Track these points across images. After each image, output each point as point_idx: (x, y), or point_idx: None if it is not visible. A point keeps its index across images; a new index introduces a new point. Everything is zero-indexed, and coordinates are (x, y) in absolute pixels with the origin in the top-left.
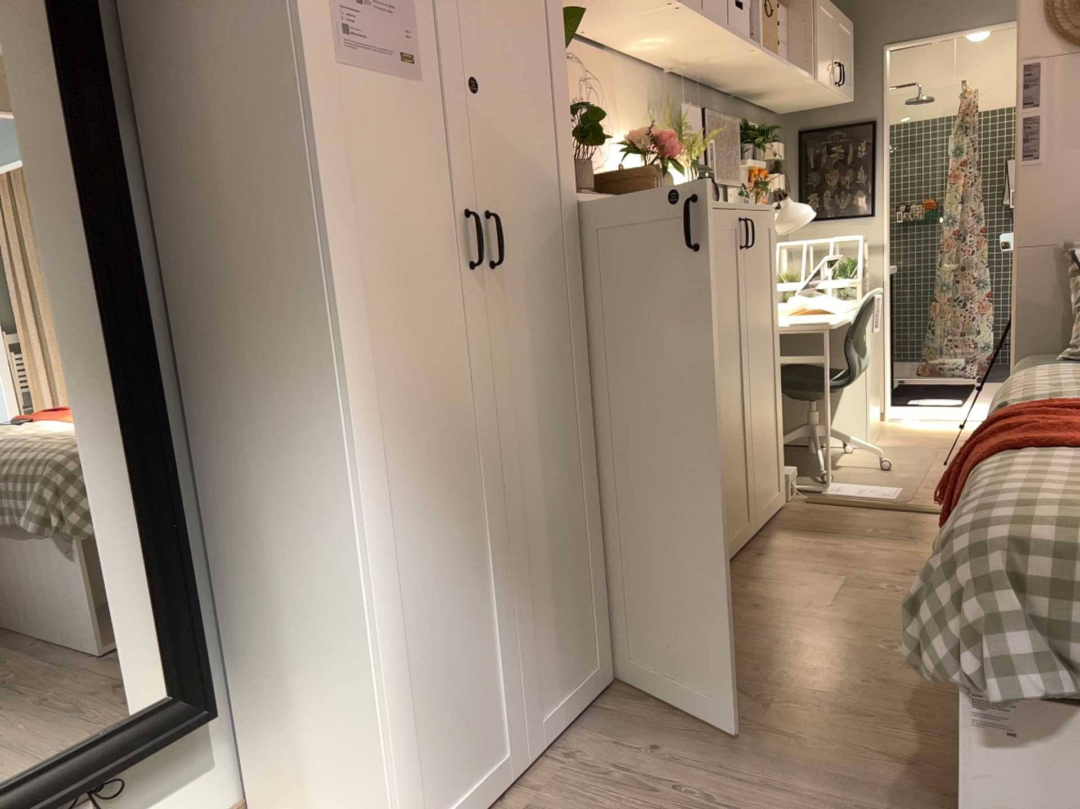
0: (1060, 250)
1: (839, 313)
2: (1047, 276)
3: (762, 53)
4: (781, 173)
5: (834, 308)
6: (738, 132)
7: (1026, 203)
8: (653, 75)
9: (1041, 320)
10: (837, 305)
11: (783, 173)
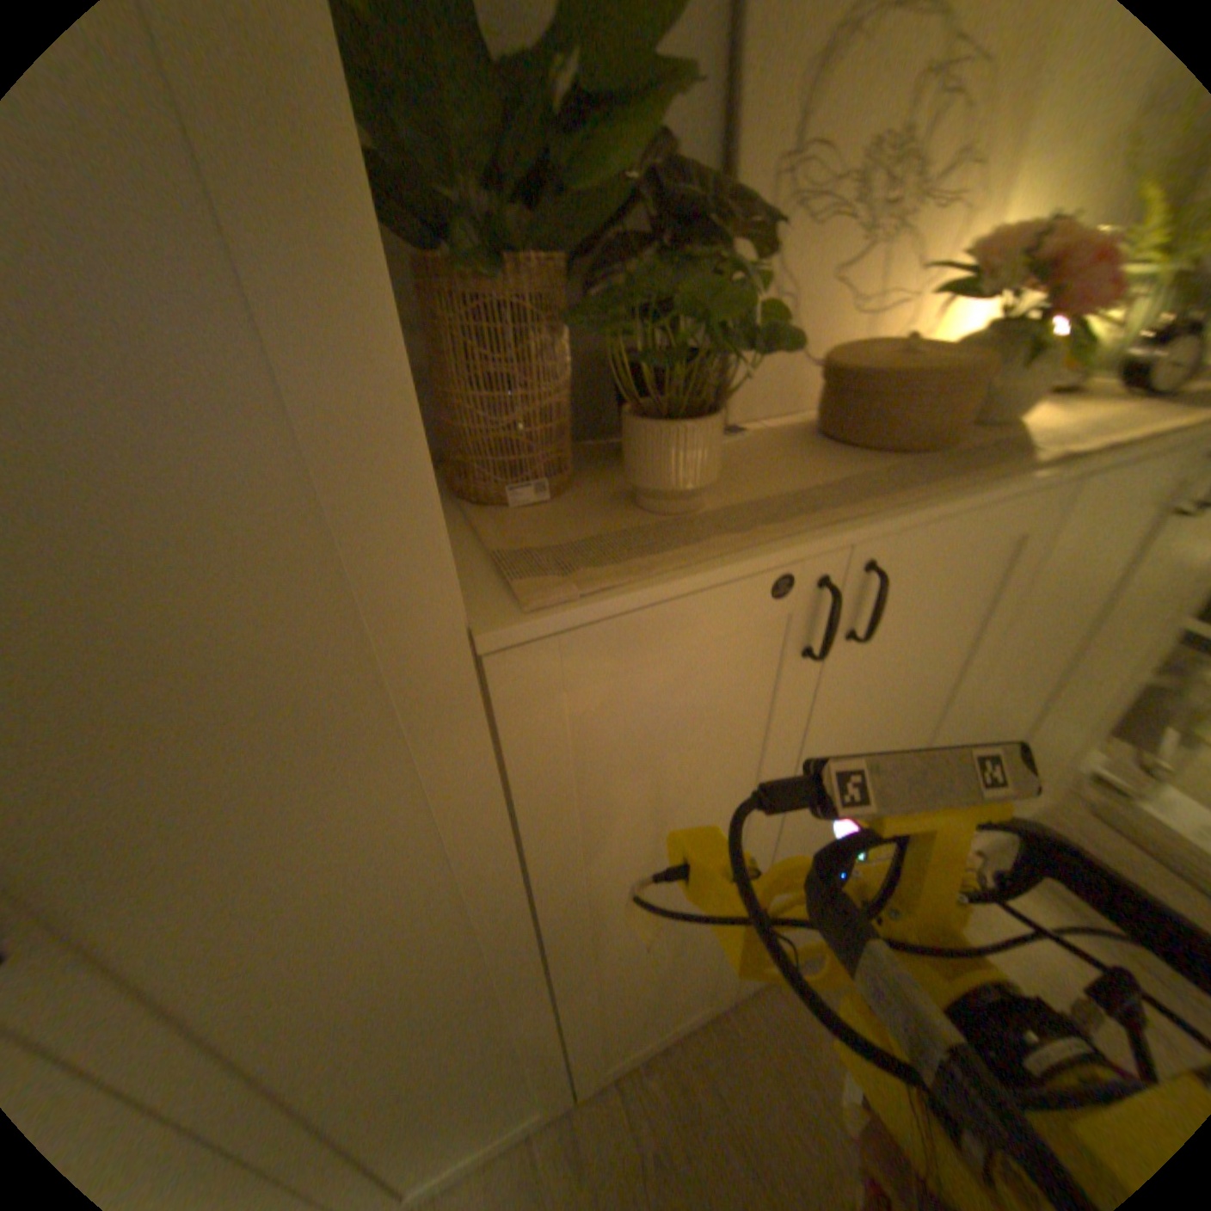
0: None
1: None
2: None
3: None
4: None
5: None
6: None
7: None
8: None
9: None
10: None
11: None
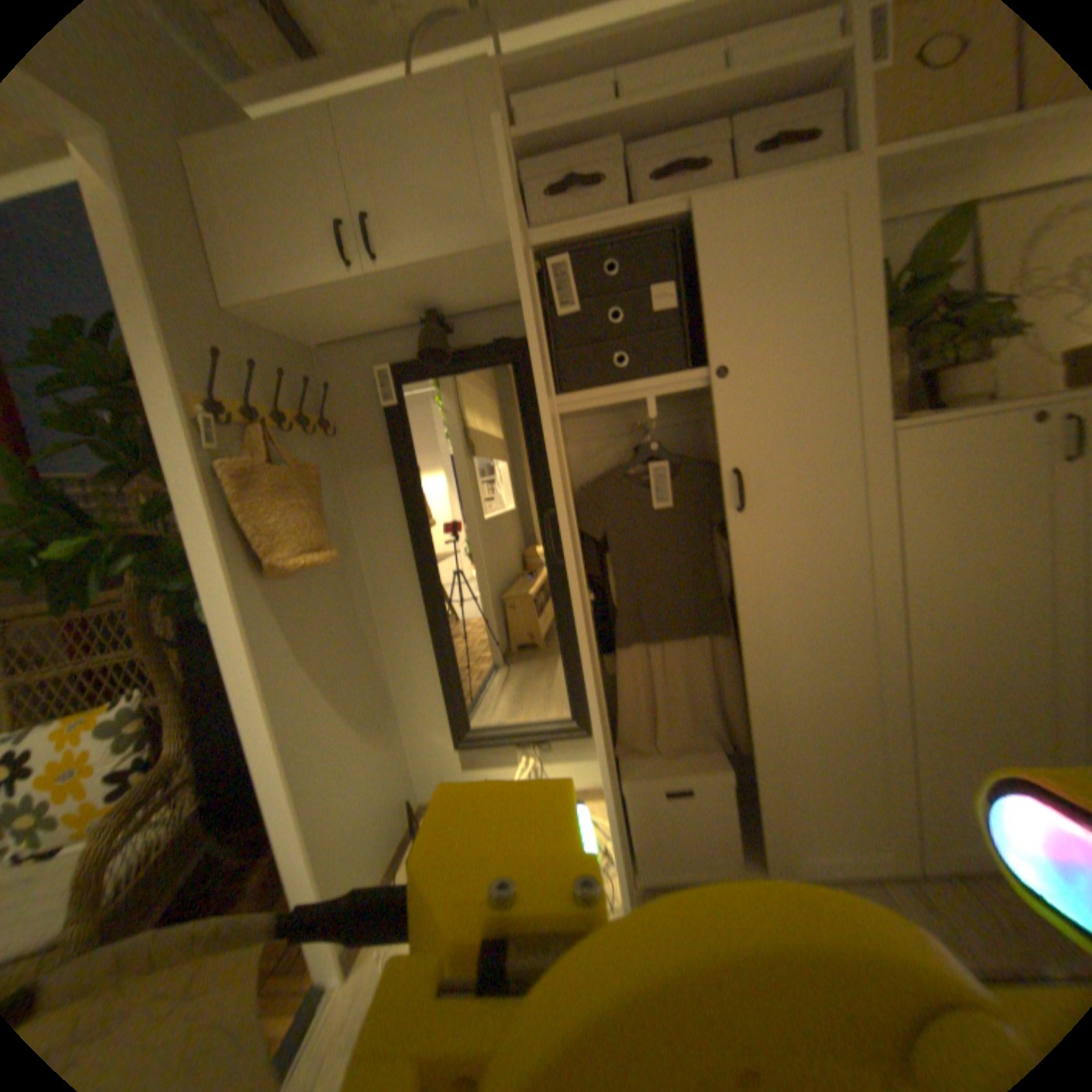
0: None
1: None
2: None
3: None
4: None
5: None
6: None
7: None
8: None
9: None
10: None
11: None
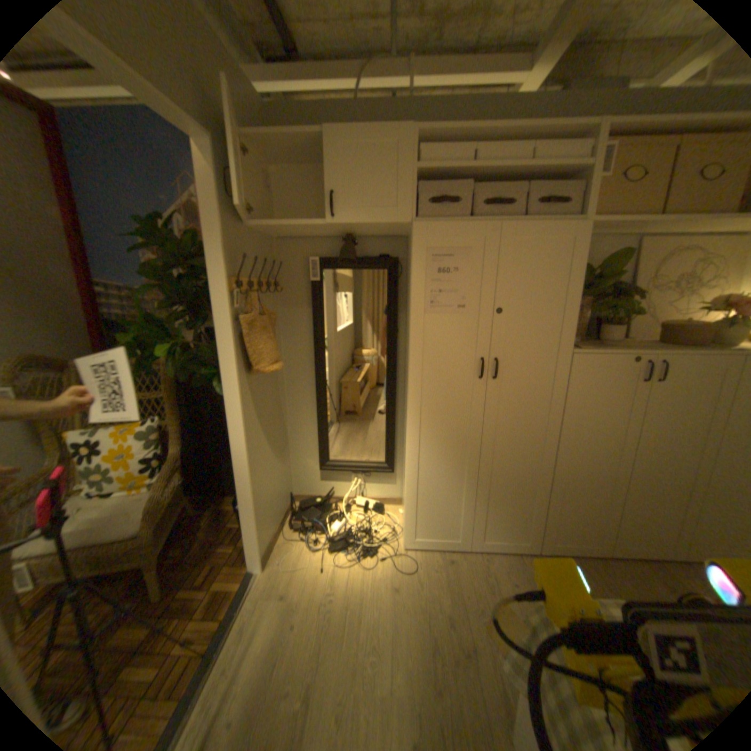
0: None
1: None
2: None
3: None
4: None
5: None
6: None
7: None
8: None
9: None
10: None
11: None
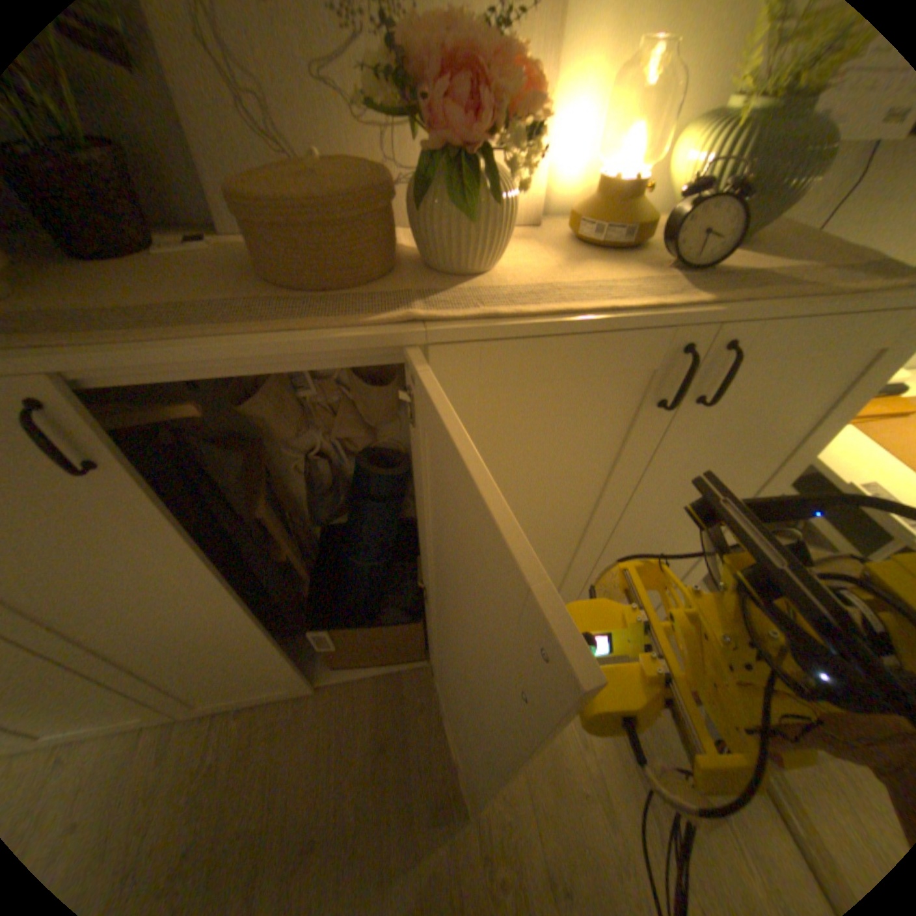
0: None
1: None
2: None
3: None
4: None
5: None
6: None
7: None
8: None
9: None
10: None
11: None
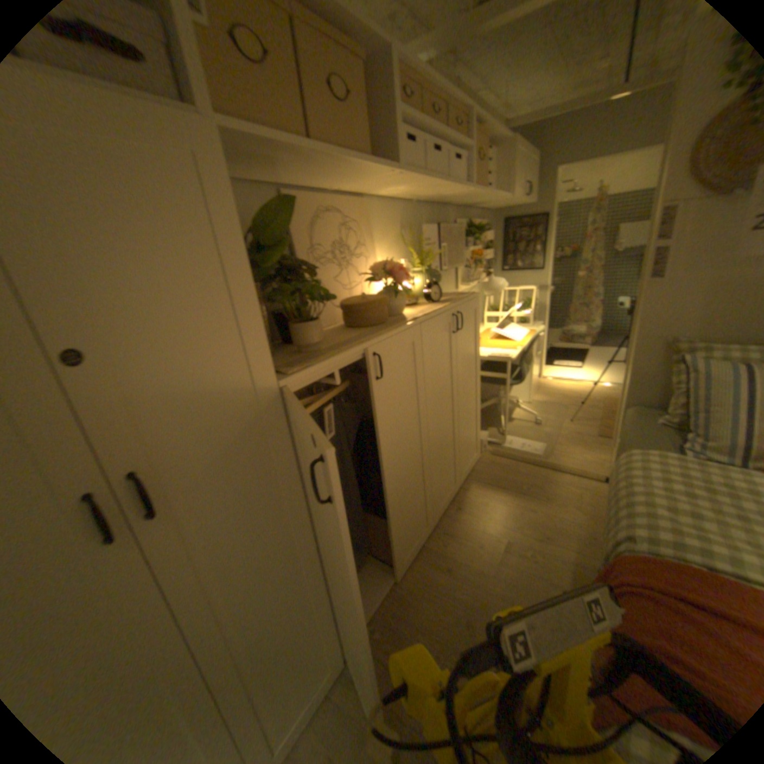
0: (674, 343)
1: (520, 341)
2: (660, 357)
3: (477, 186)
4: (495, 243)
5: (517, 336)
6: (467, 227)
7: (654, 307)
8: (405, 203)
9: (651, 385)
10: (519, 332)
11: (496, 243)
